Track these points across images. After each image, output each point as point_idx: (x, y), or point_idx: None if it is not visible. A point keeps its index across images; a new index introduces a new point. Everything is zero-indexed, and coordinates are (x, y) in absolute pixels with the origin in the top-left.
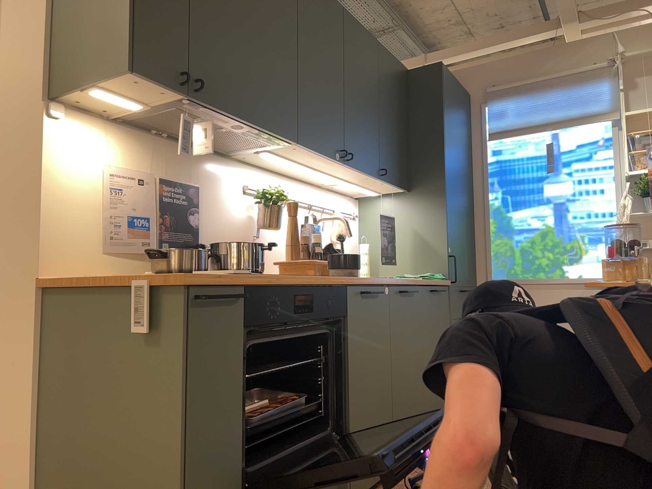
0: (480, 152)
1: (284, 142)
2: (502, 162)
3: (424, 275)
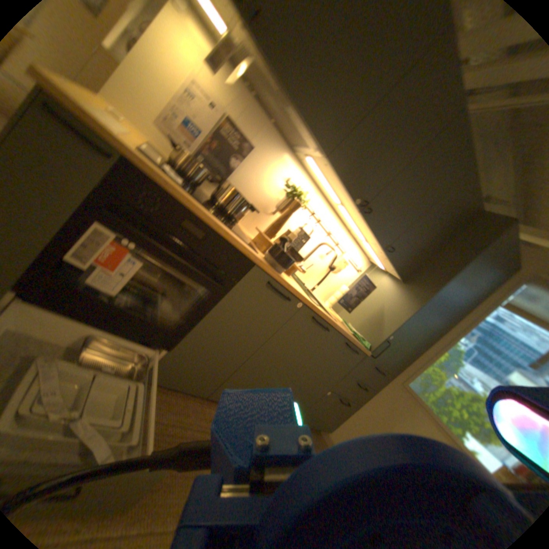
0: (486, 306)
1: (317, 150)
2: (497, 326)
3: (359, 333)
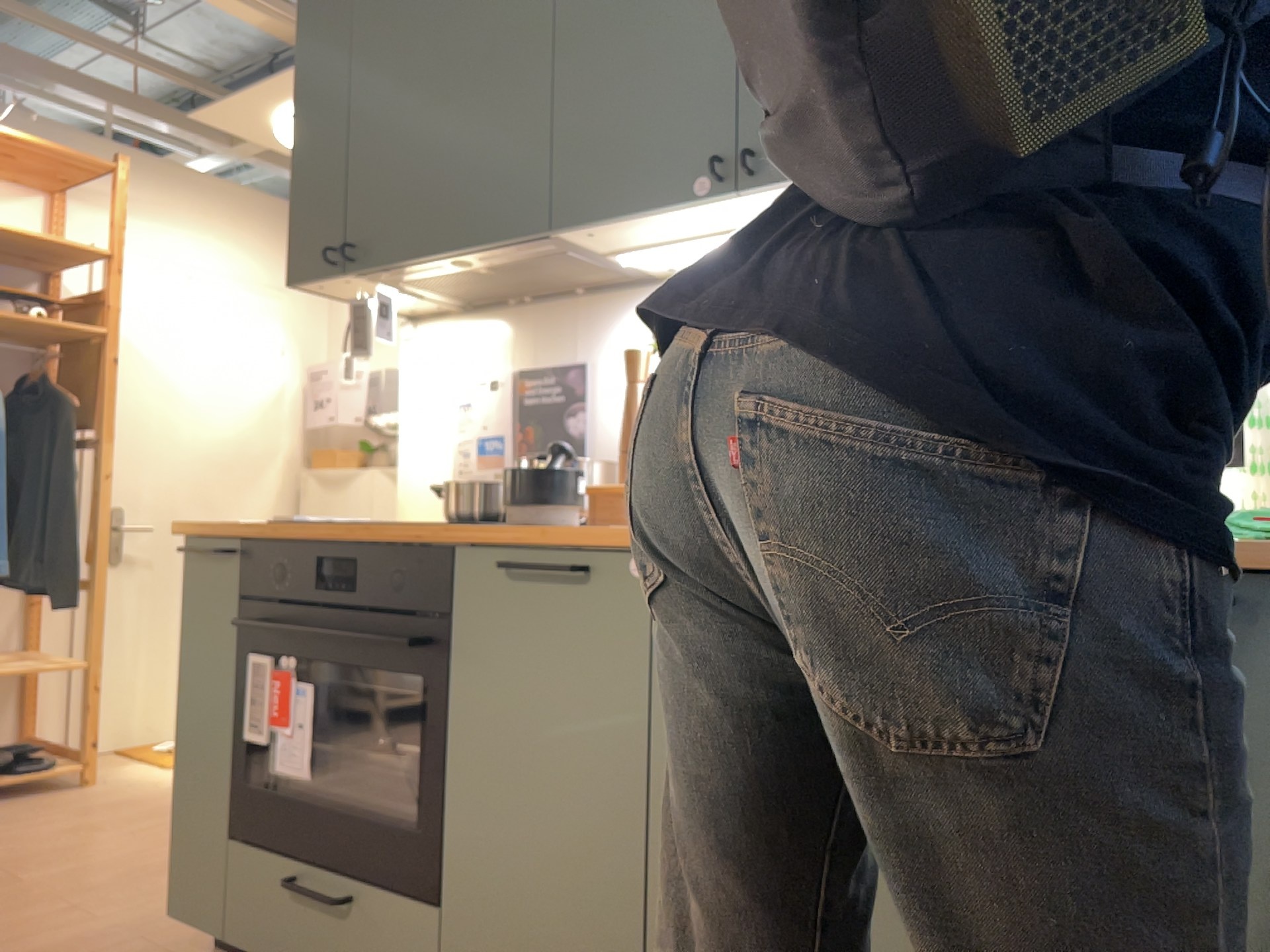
0: None
1: (560, 238)
2: None
3: None
